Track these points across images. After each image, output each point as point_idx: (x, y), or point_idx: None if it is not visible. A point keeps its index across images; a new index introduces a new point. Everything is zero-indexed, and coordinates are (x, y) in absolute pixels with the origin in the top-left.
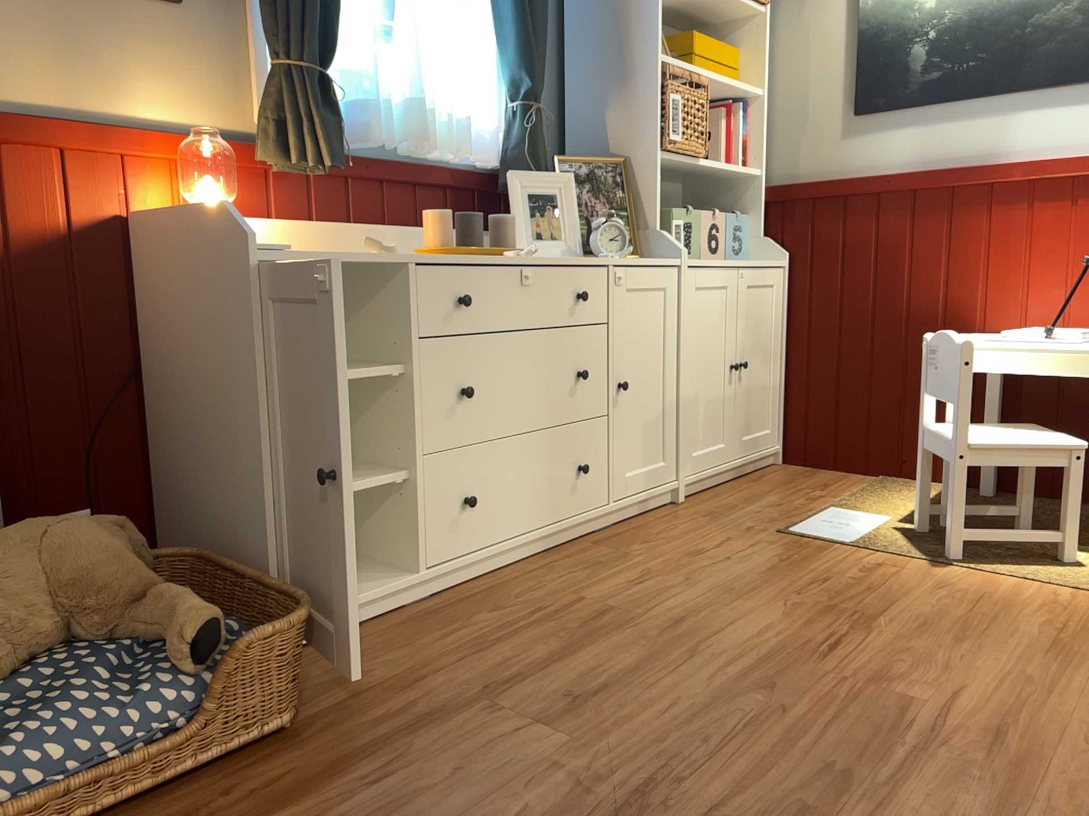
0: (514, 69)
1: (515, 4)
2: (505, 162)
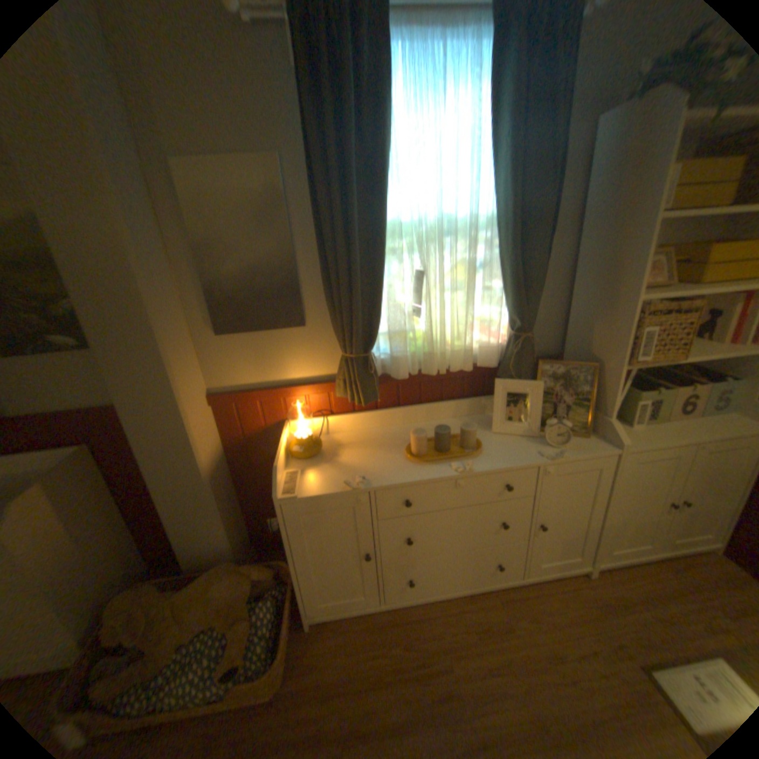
0: (511, 311)
1: (512, 274)
2: (502, 363)
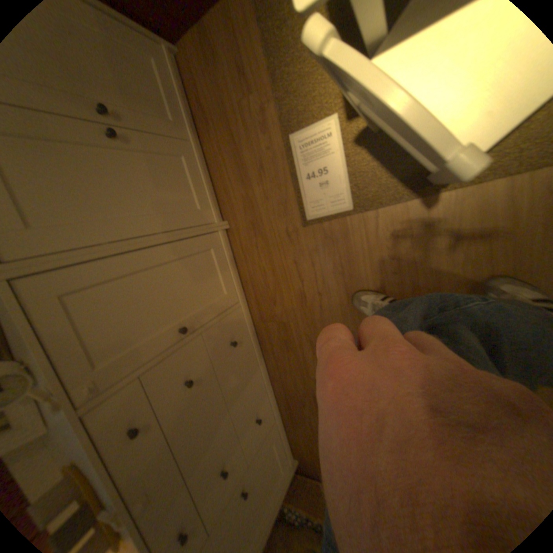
0: None
1: None
2: None
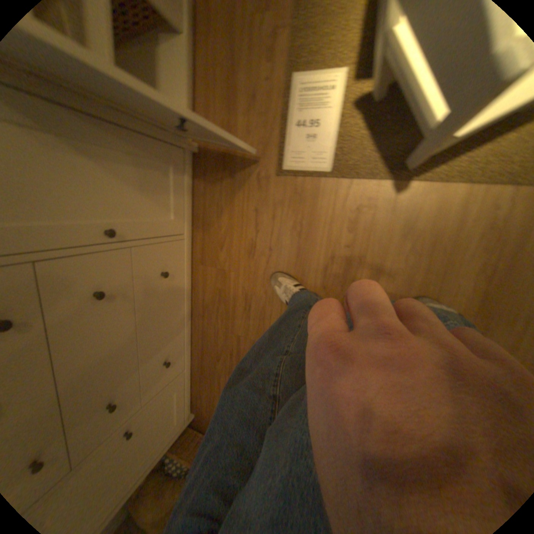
0: None
1: None
2: None
